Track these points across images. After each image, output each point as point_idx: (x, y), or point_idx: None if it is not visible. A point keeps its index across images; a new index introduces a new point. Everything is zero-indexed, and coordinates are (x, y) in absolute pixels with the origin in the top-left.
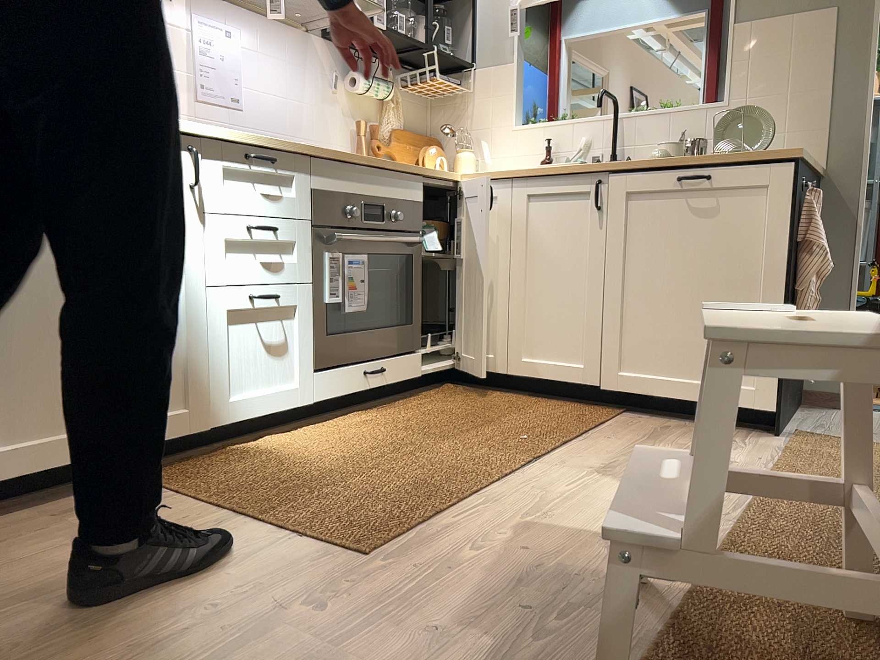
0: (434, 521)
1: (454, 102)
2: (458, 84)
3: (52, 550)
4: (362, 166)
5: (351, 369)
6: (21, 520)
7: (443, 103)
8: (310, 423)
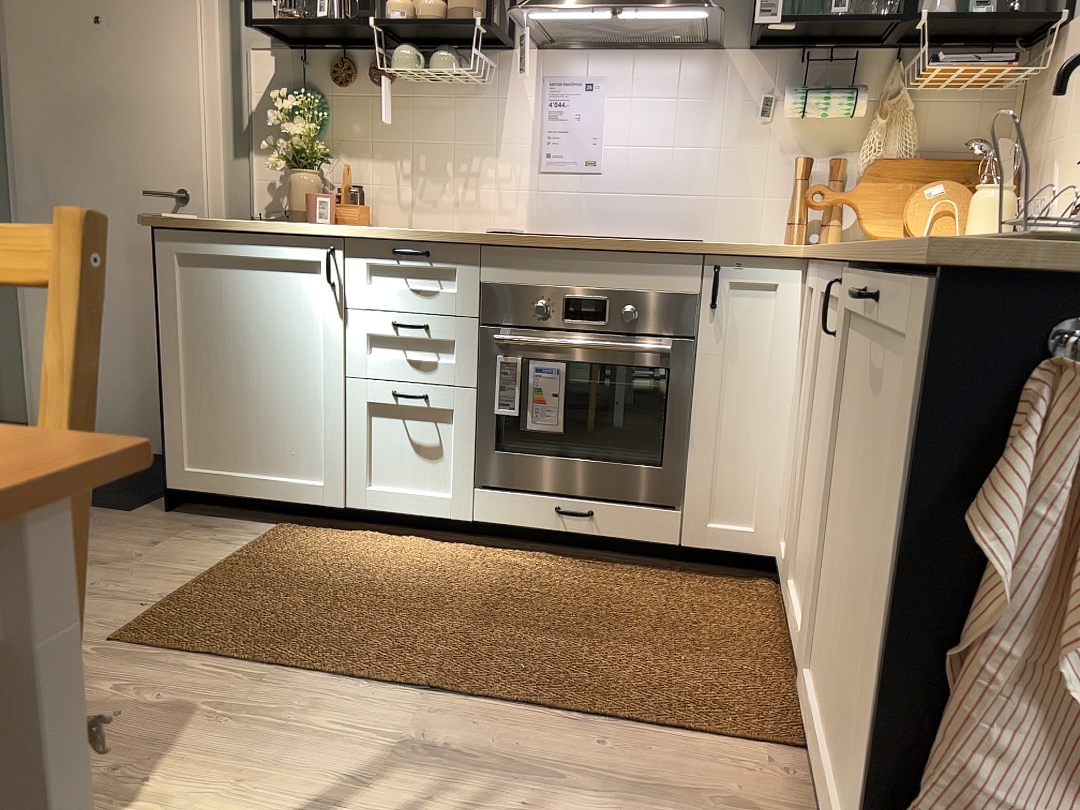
0: (186, 660)
1: (1040, 91)
2: (1006, 62)
3: (135, 542)
4: (565, 250)
5: (536, 501)
6: (188, 520)
7: (1030, 95)
8: (493, 546)
